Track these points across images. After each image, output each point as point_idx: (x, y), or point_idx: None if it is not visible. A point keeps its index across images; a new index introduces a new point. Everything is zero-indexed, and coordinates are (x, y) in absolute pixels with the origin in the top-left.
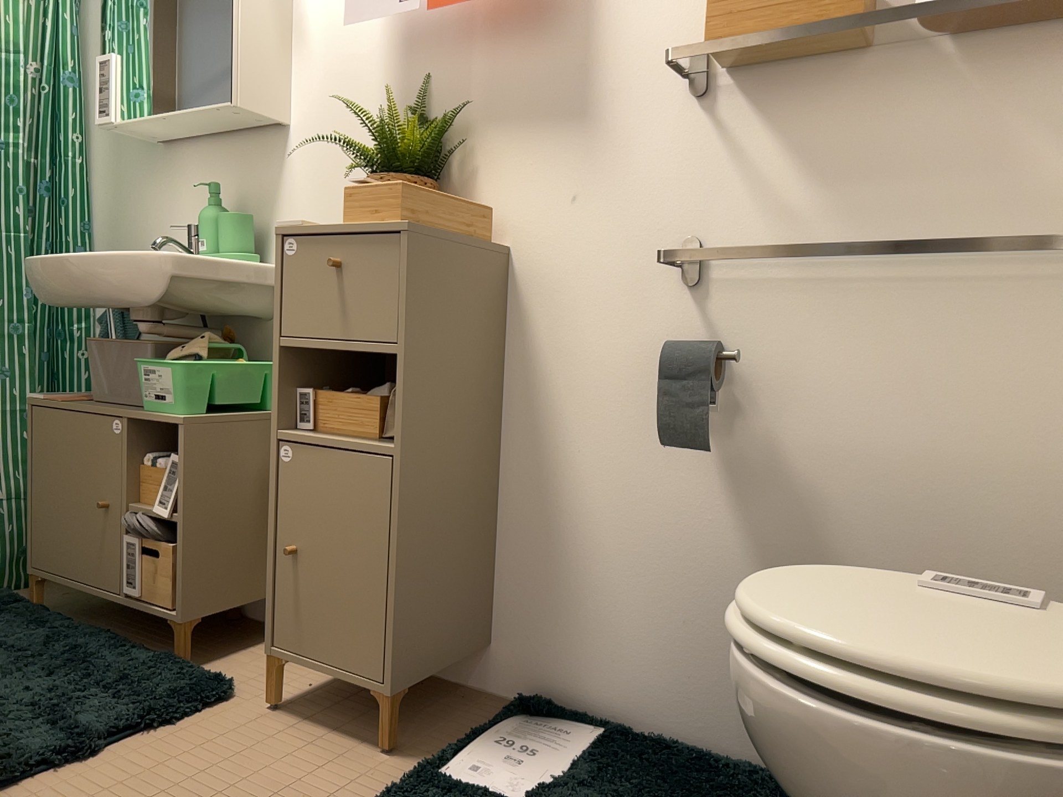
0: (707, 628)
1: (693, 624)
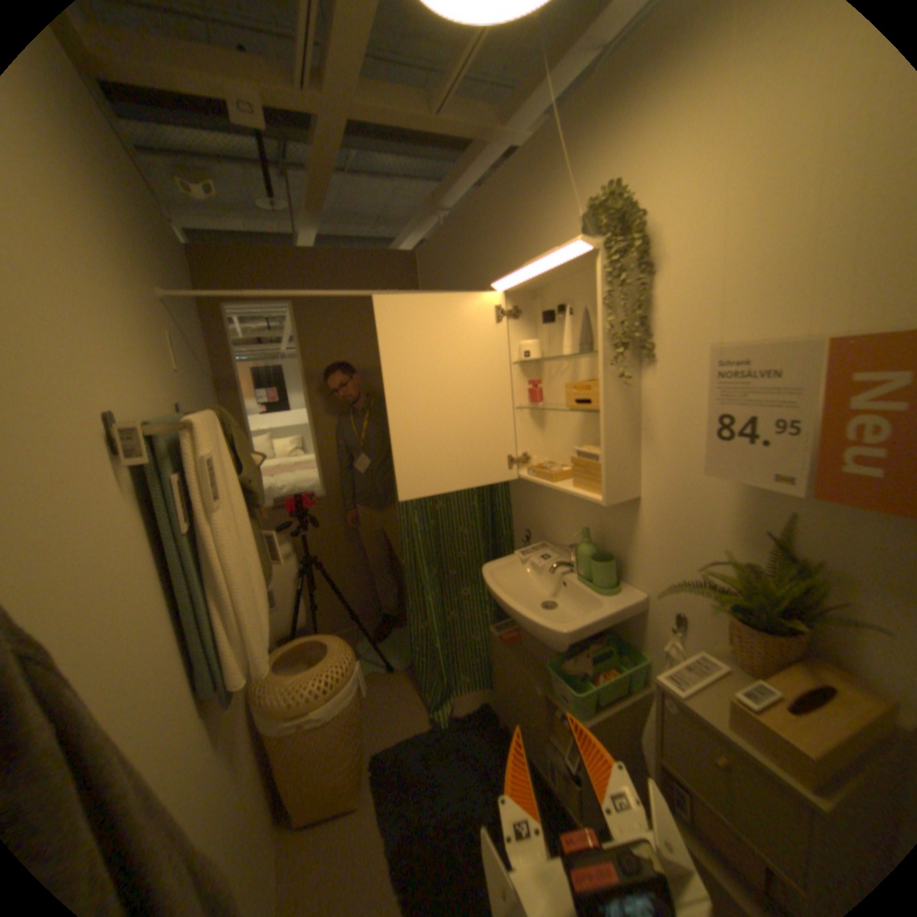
0: None
1: None
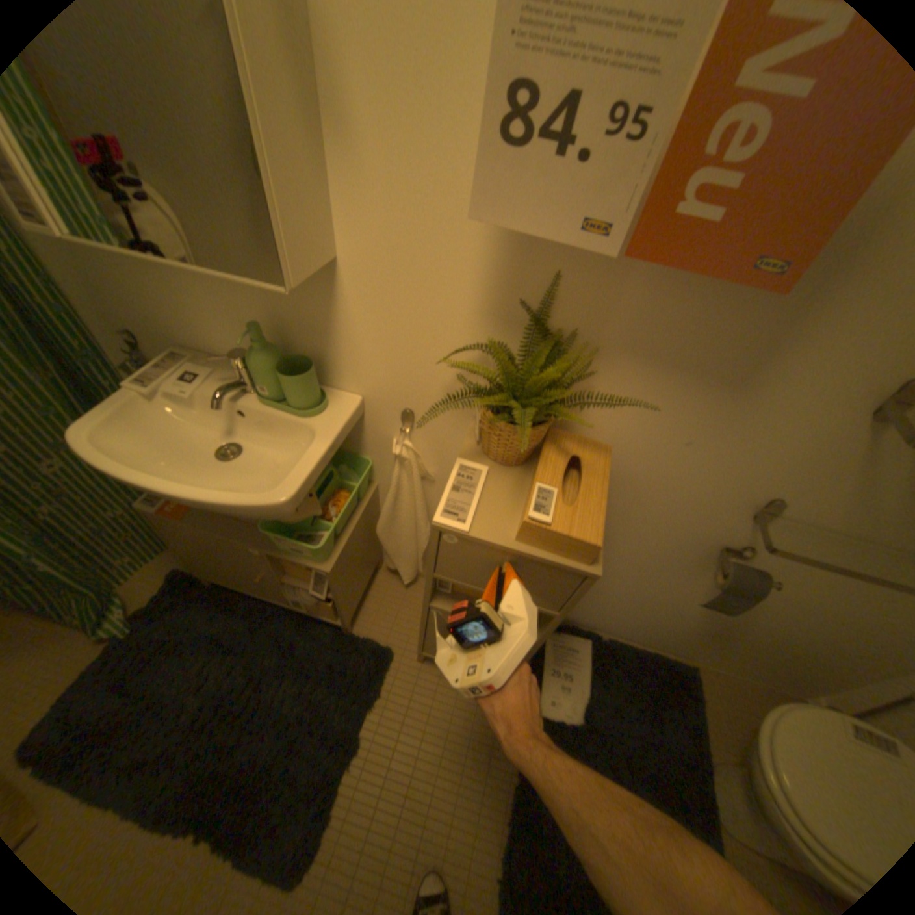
0: (661, 621)
1: (653, 618)
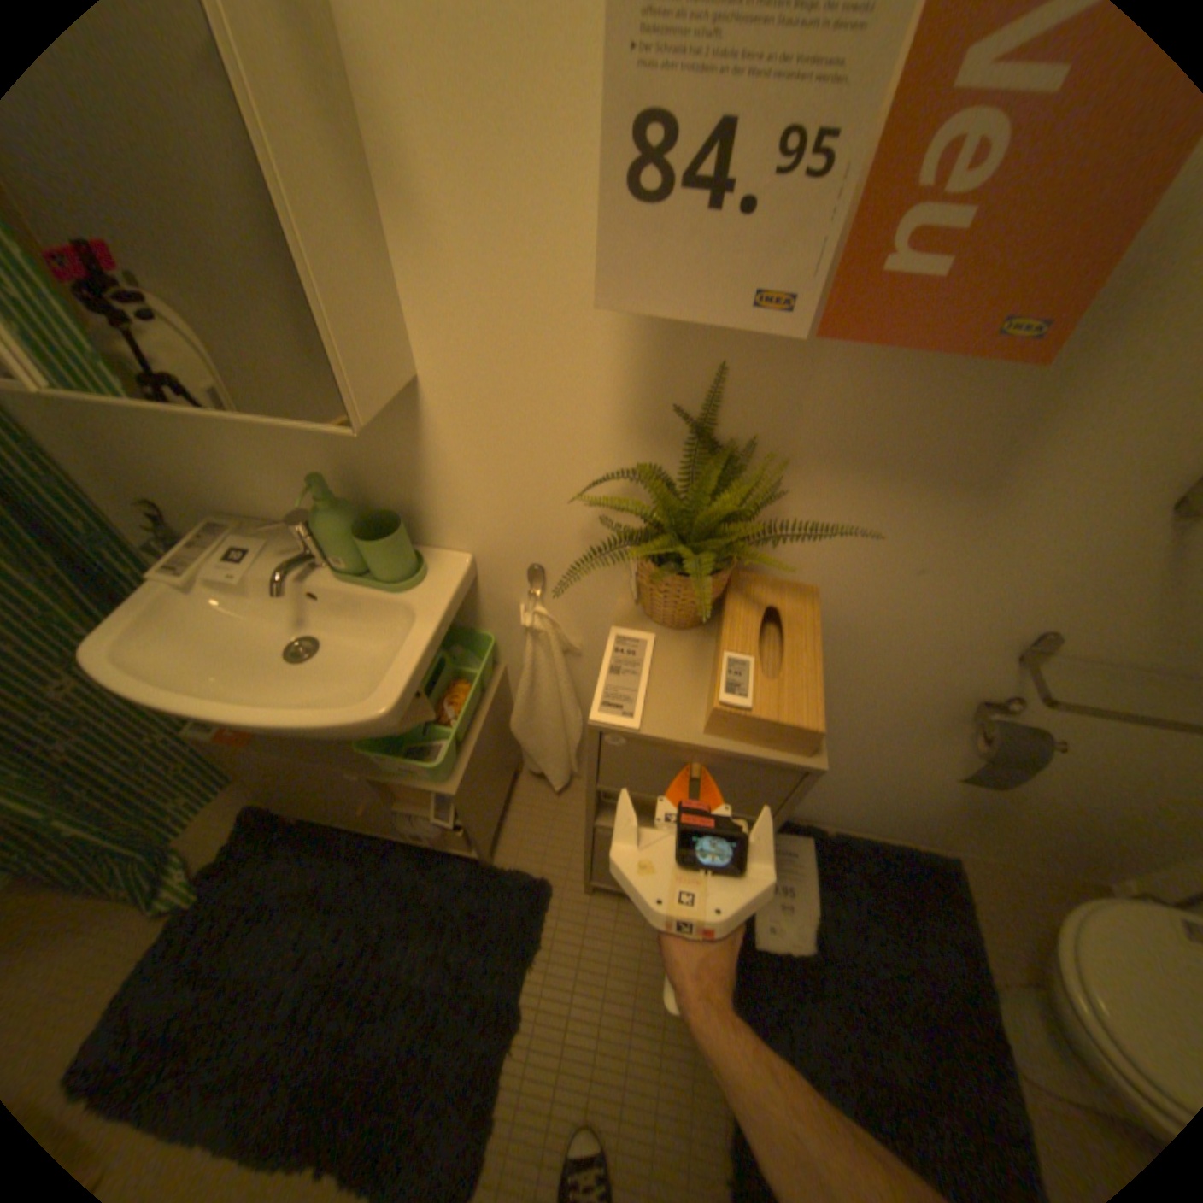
0: (904, 804)
1: (893, 802)
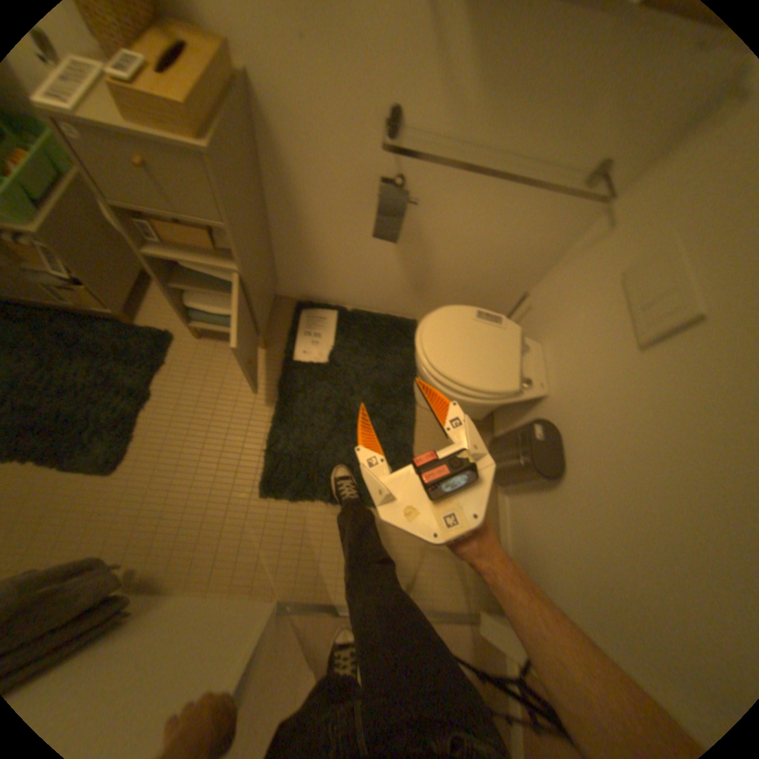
0: (379, 282)
1: (373, 281)
